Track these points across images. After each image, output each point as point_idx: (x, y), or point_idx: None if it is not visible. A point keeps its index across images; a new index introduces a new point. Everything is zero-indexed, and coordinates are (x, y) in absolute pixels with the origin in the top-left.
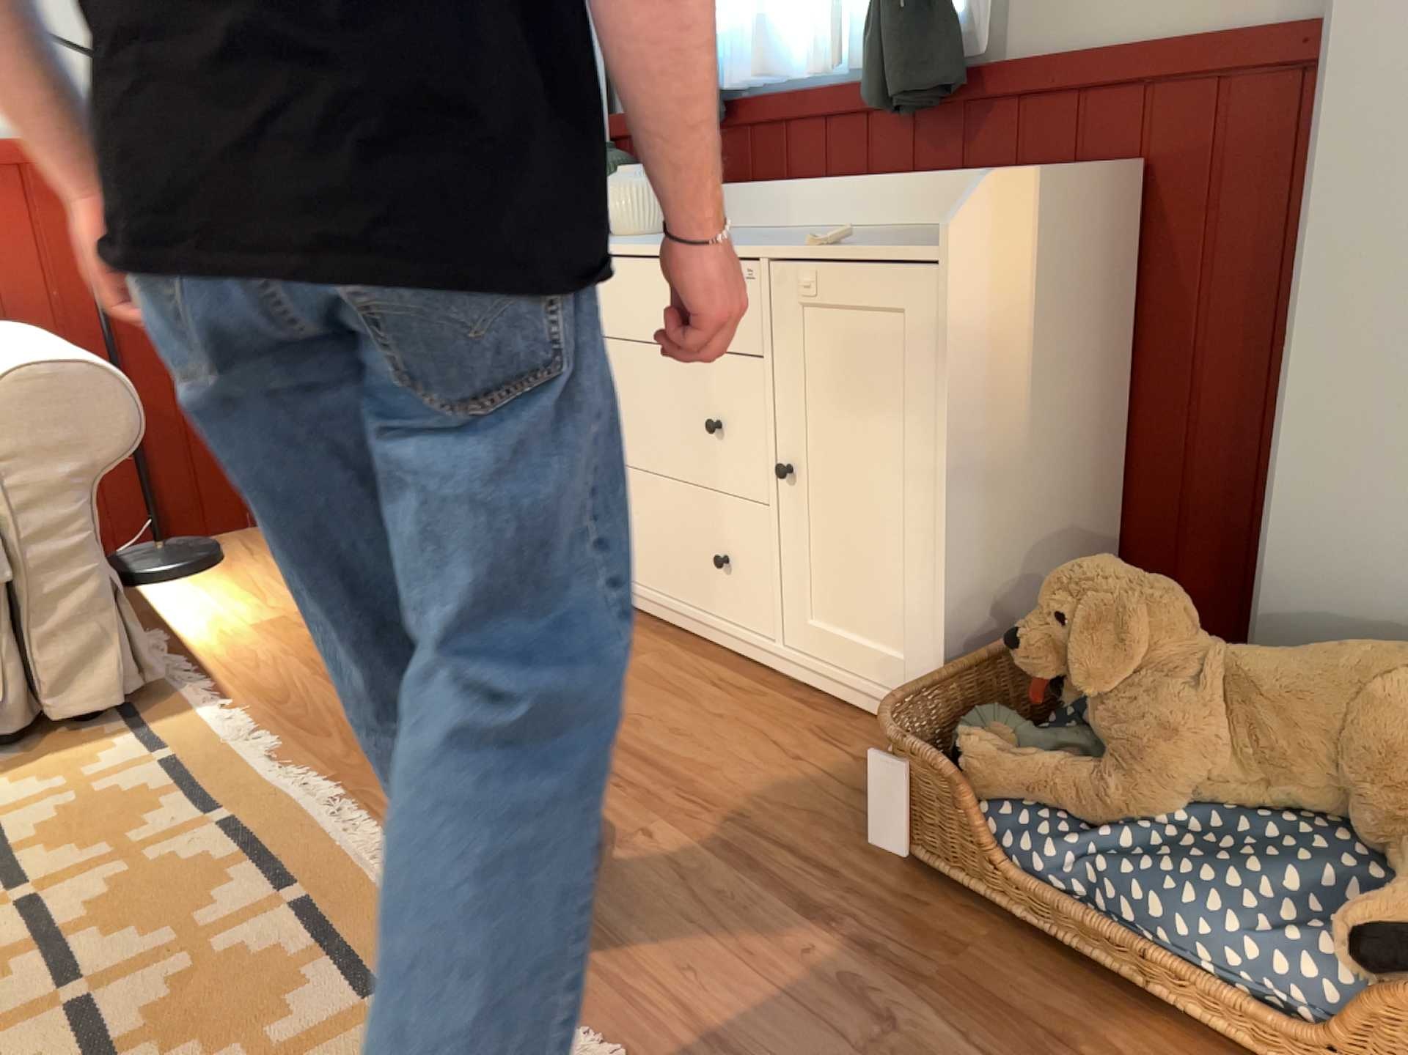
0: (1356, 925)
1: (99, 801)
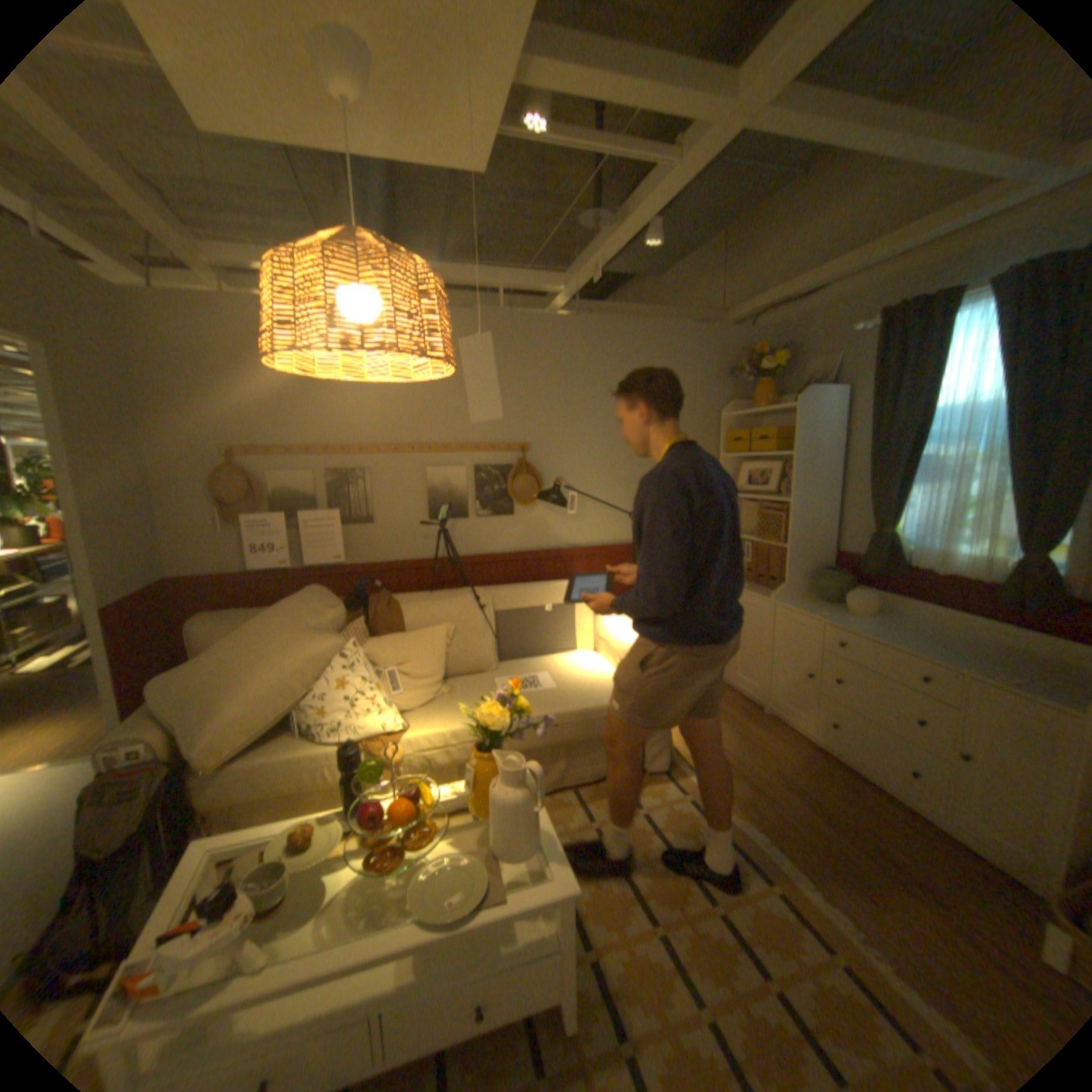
0: None
1: (677, 817)
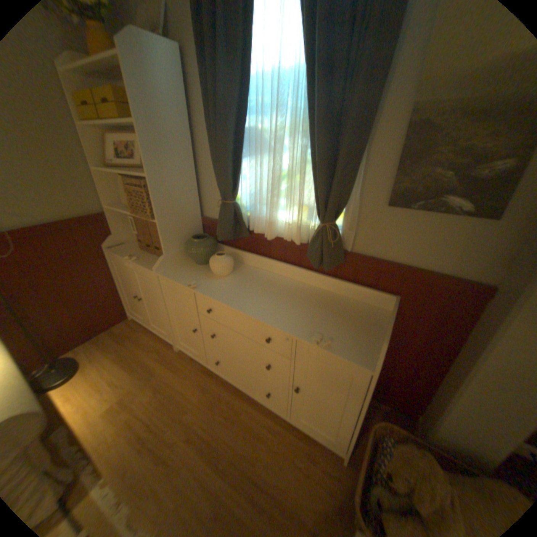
0: None
1: None
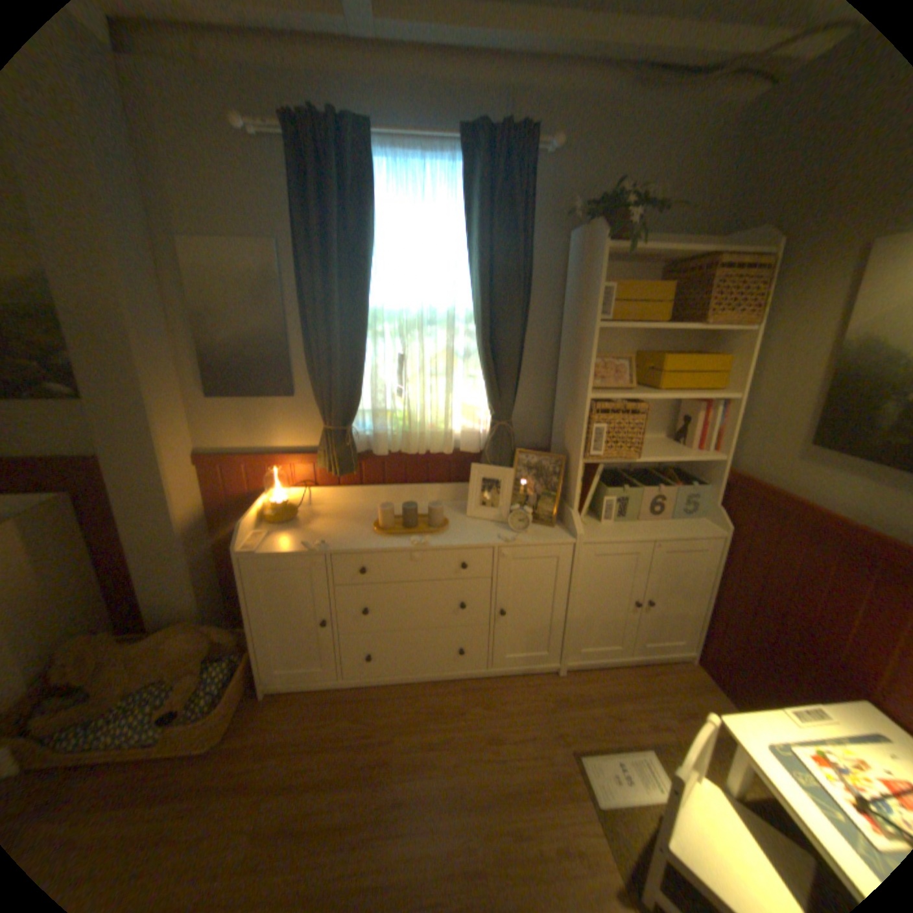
0: (161, 716)
1: None
